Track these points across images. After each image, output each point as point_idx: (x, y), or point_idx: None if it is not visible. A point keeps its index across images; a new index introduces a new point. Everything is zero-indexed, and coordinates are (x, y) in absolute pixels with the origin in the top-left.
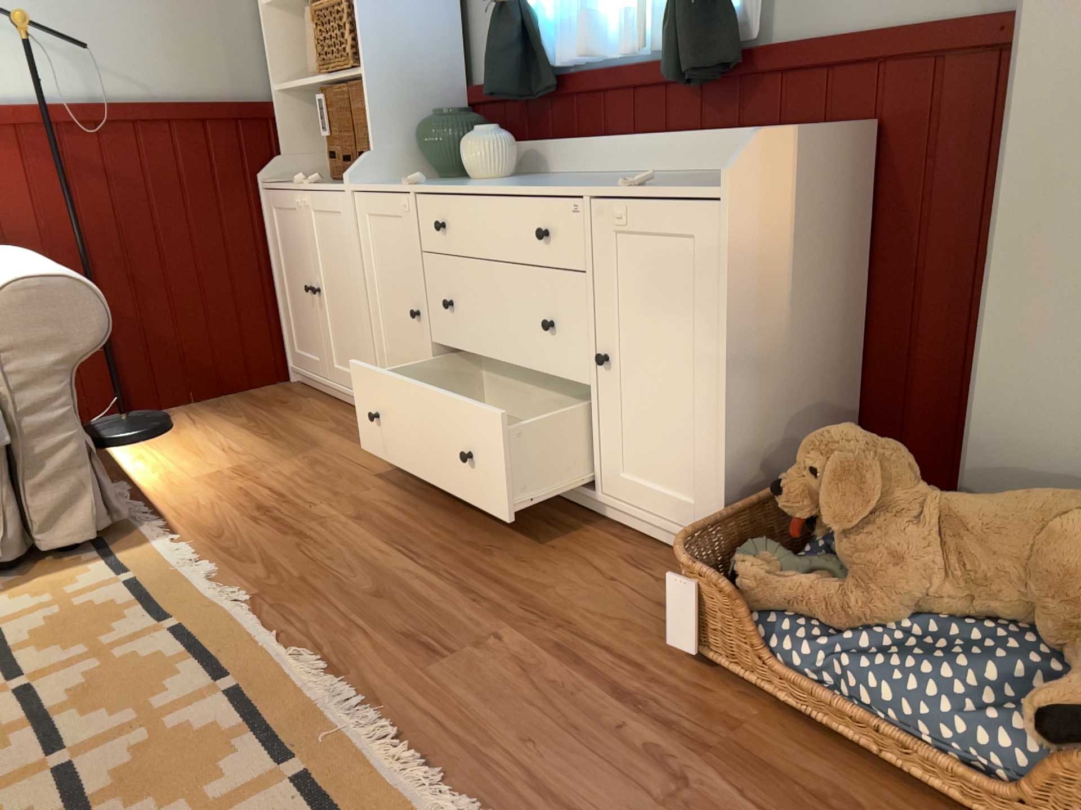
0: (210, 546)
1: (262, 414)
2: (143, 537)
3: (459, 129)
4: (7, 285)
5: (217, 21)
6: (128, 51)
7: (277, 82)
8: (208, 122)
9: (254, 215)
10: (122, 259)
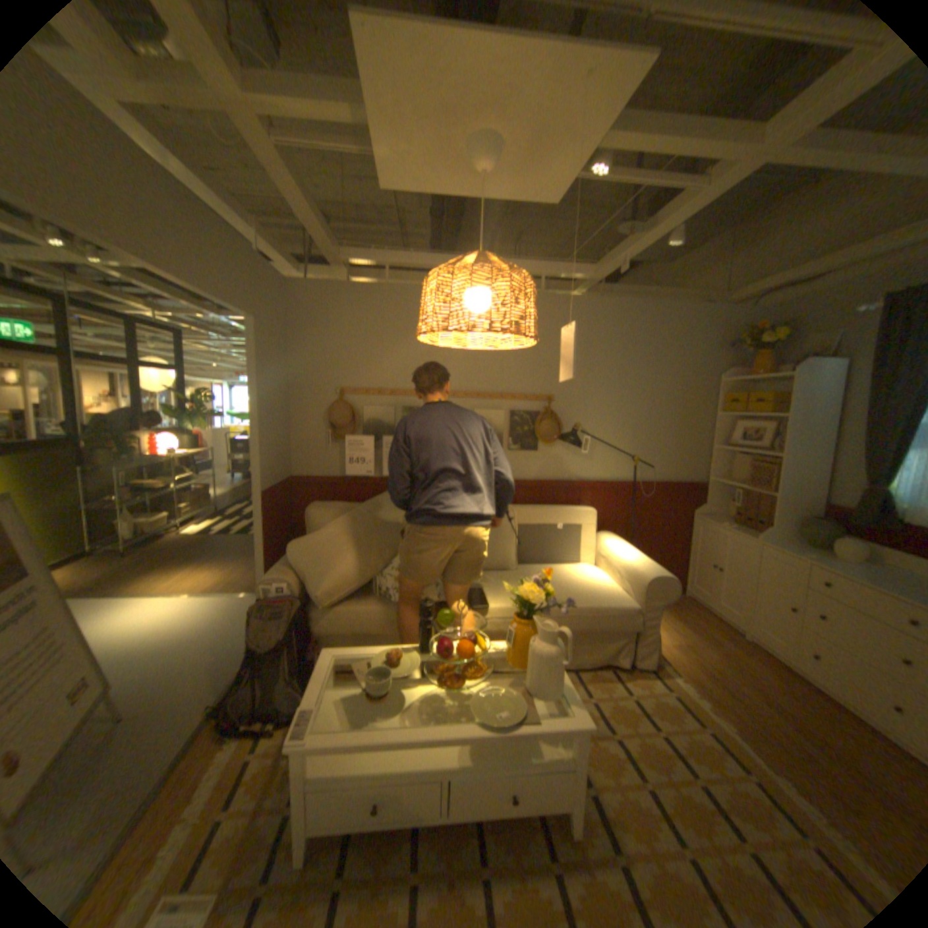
0: (701, 691)
1: (682, 613)
2: (669, 674)
3: (832, 531)
4: (654, 576)
5: (694, 450)
6: (659, 461)
7: (712, 474)
8: (681, 488)
9: (688, 524)
10: (636, 535)
